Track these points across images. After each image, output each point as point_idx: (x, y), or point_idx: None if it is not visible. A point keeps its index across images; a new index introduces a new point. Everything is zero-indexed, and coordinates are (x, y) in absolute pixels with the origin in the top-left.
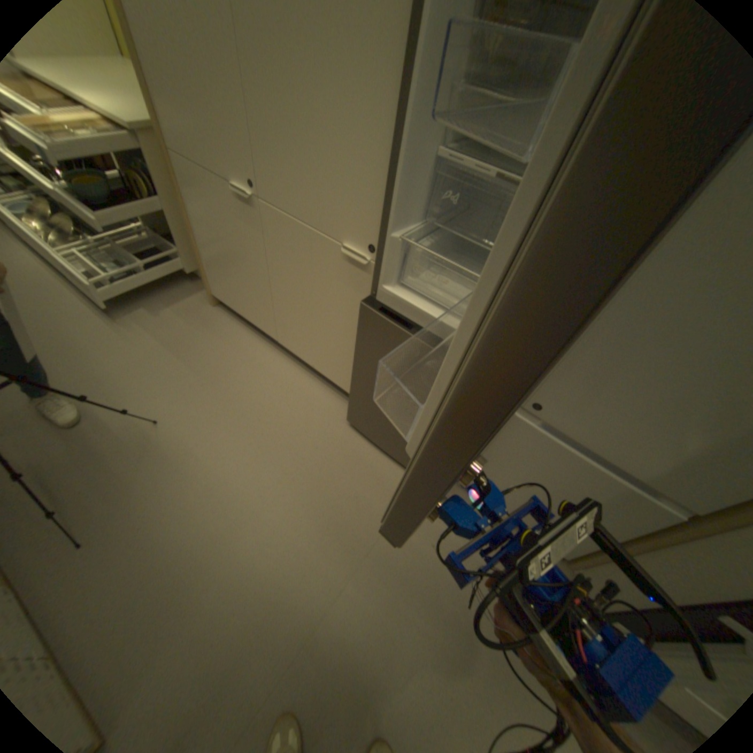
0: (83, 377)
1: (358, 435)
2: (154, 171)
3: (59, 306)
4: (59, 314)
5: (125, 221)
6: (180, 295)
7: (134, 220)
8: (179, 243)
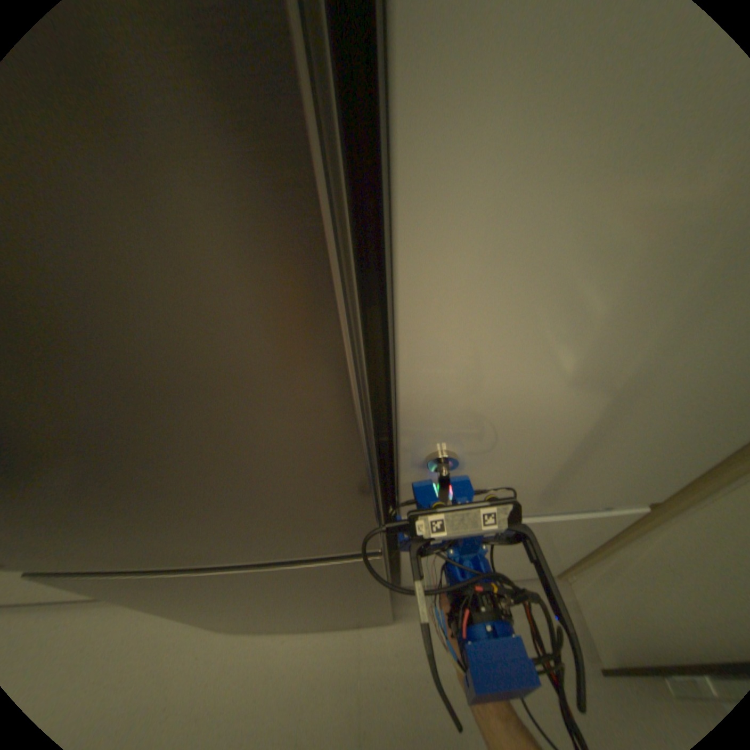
0: None
1: (244, 636)
2: None
3: None
4: None
5: None
6: None
7: None
8: None
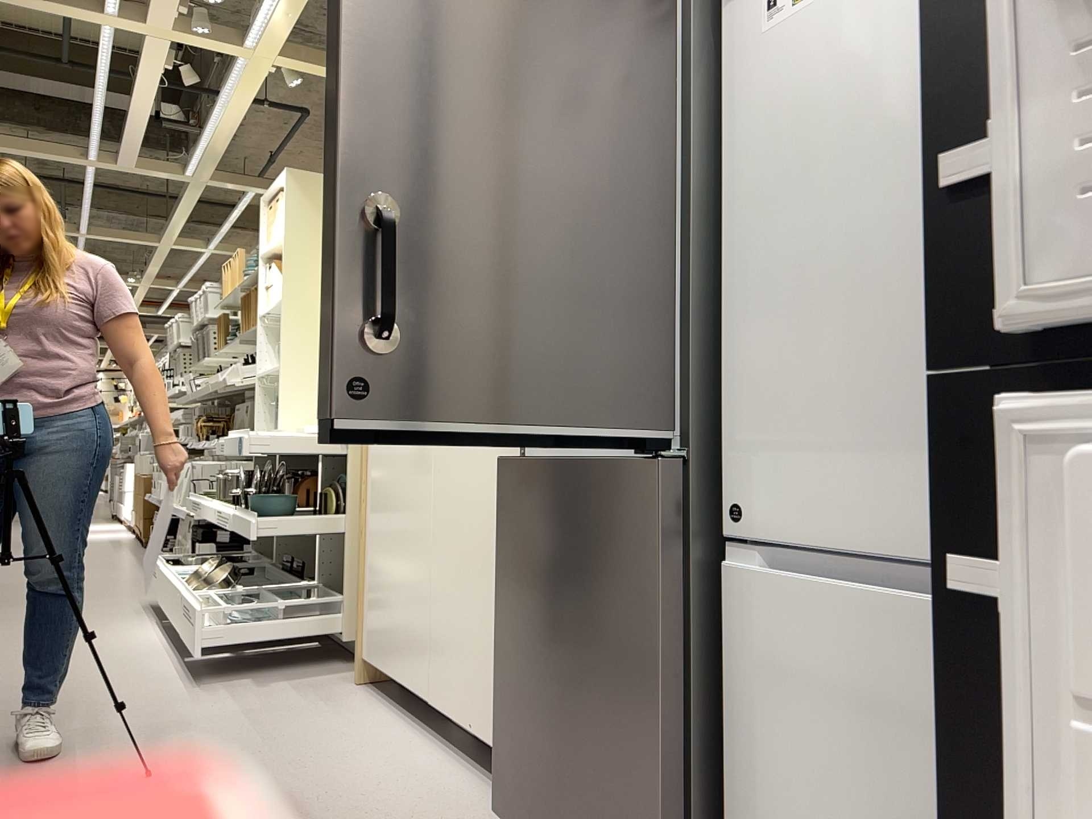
0: (101, 727)
1: None
2: (352, 480)
3: (144, 670)
4: (138, 675)
5: (299, 582)
6: (317, 672)
7: (311, 581)
8: (350, 585)
